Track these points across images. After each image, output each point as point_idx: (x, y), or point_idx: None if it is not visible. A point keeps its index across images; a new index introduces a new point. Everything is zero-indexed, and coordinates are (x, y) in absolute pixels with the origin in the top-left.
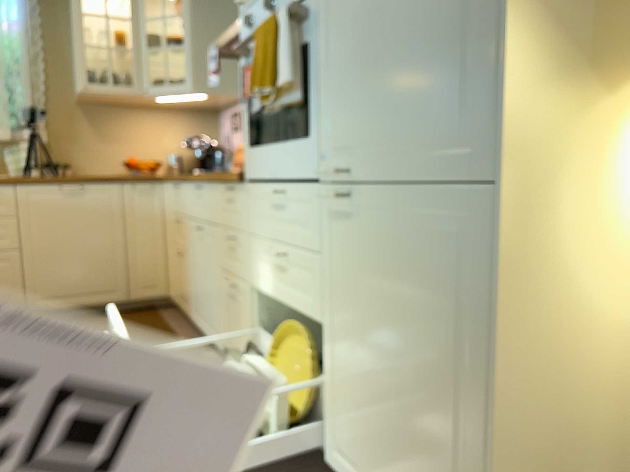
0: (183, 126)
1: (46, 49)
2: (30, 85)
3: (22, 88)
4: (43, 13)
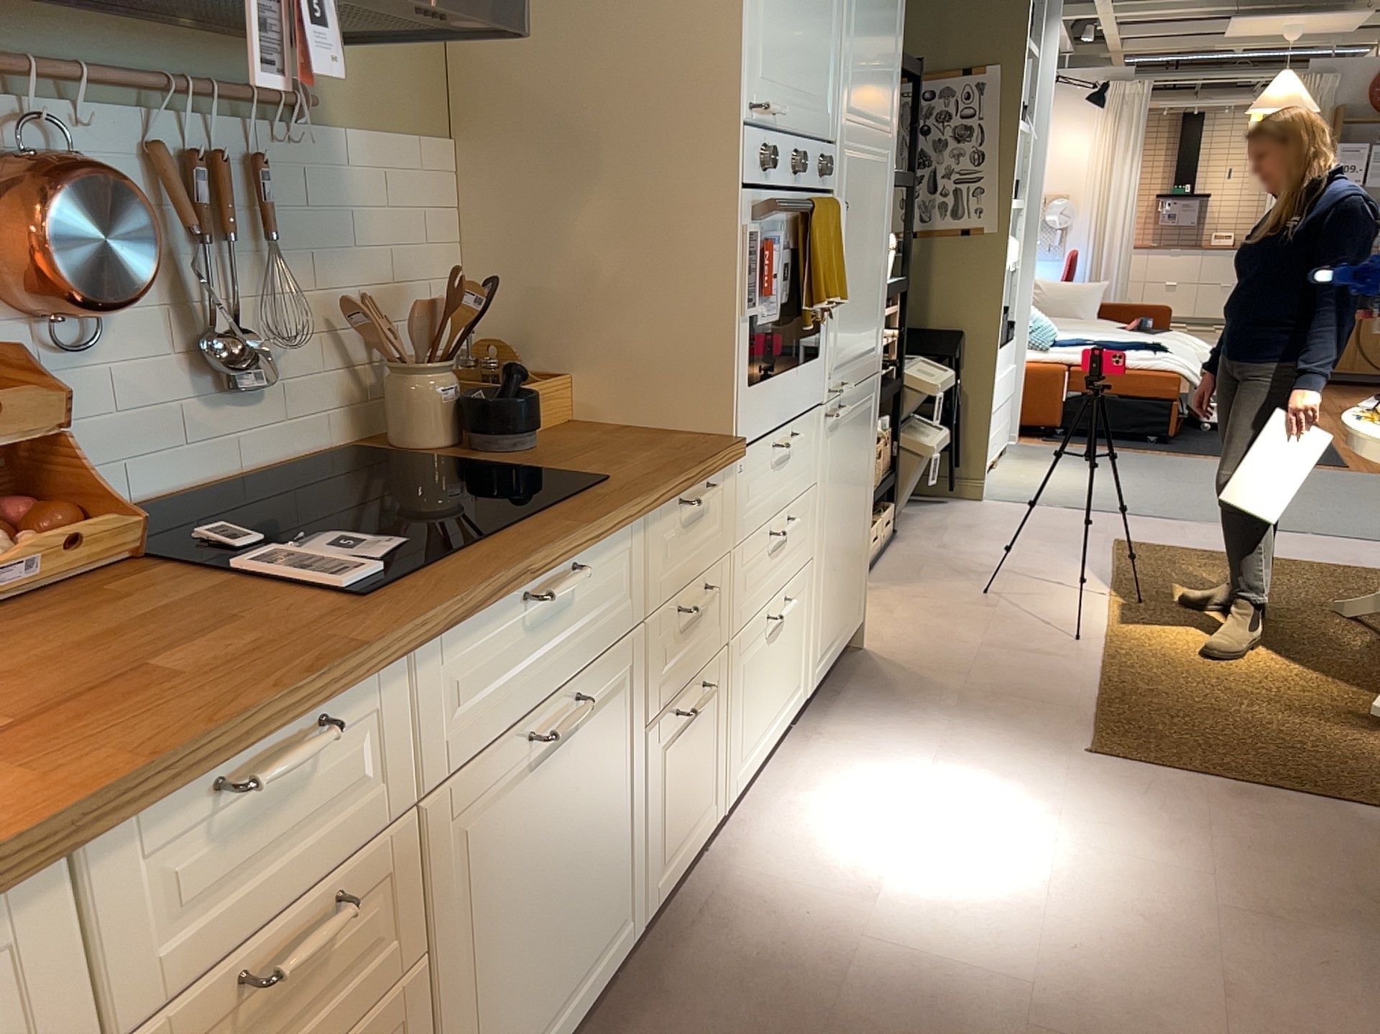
0: None
1: None
2: None
3: None
4: None
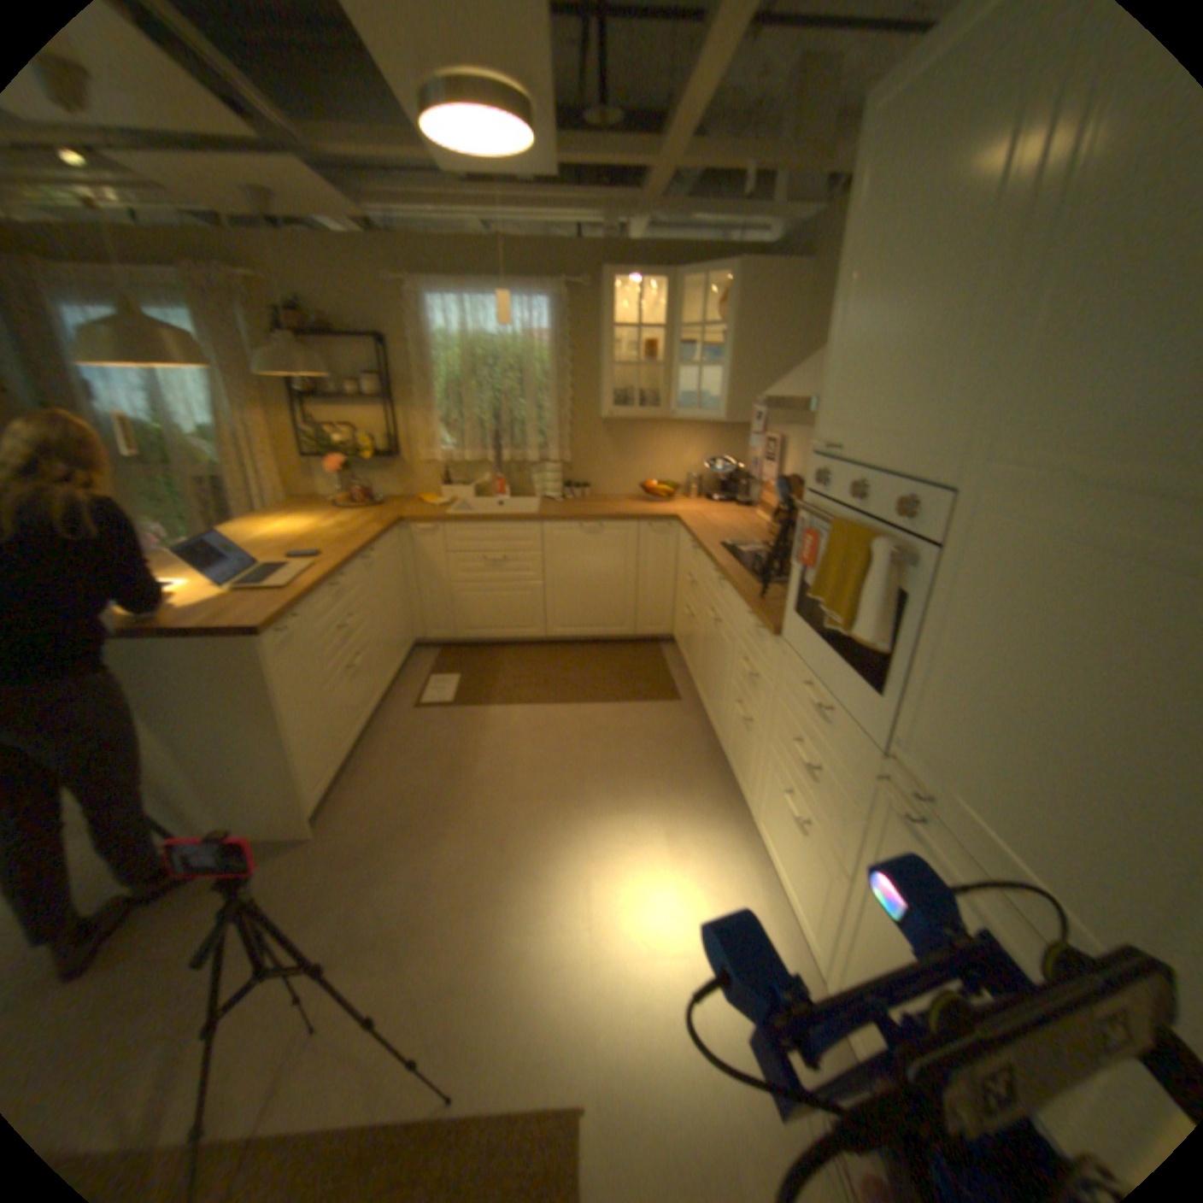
0: (709, 442)
1: (576, 363)
2: (560, 403)
3: (553, 411)
4: (576, 320)
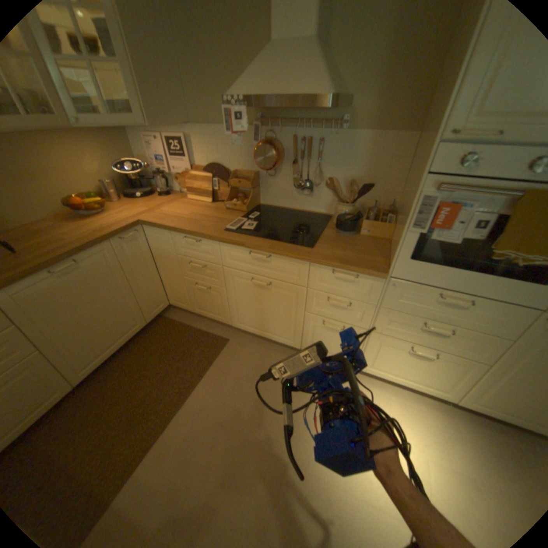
0: (97, 146)
1: None
2: None
3: None
4: None
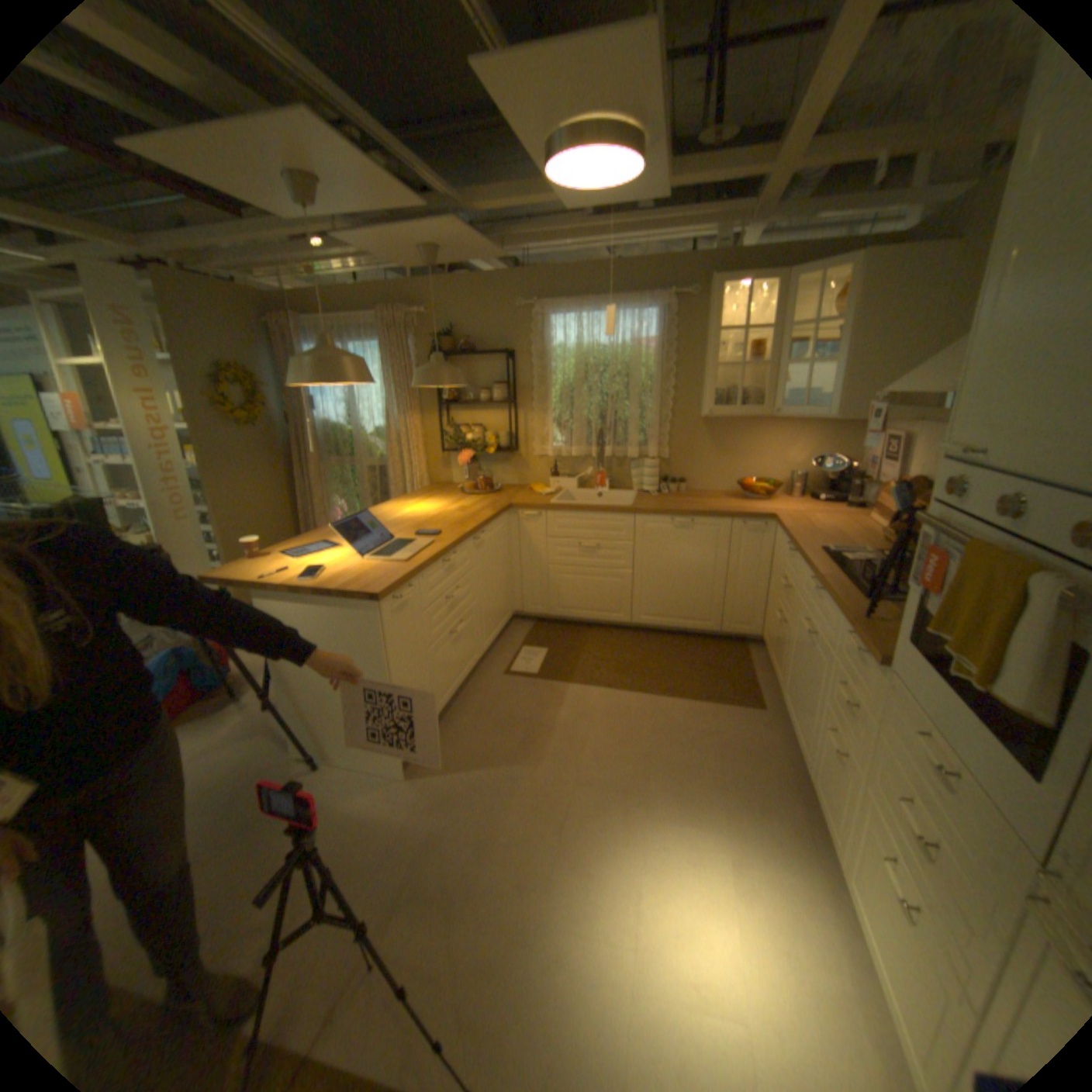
0: (818, 437)
1: (679, 364)
2: (660, 402)
3: (653, 410)
4: (682, 325)
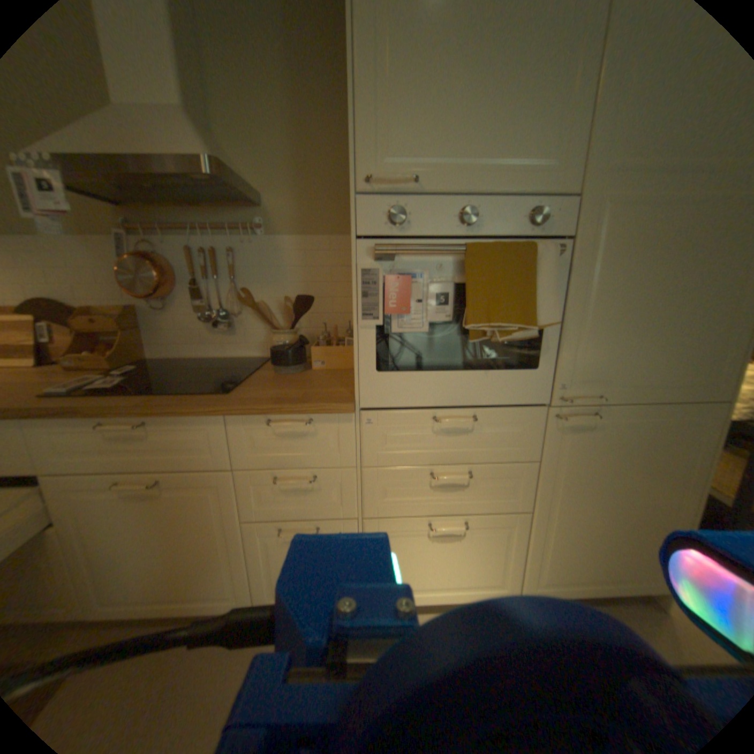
0: None
1: None
2: None
3: None
4: None
